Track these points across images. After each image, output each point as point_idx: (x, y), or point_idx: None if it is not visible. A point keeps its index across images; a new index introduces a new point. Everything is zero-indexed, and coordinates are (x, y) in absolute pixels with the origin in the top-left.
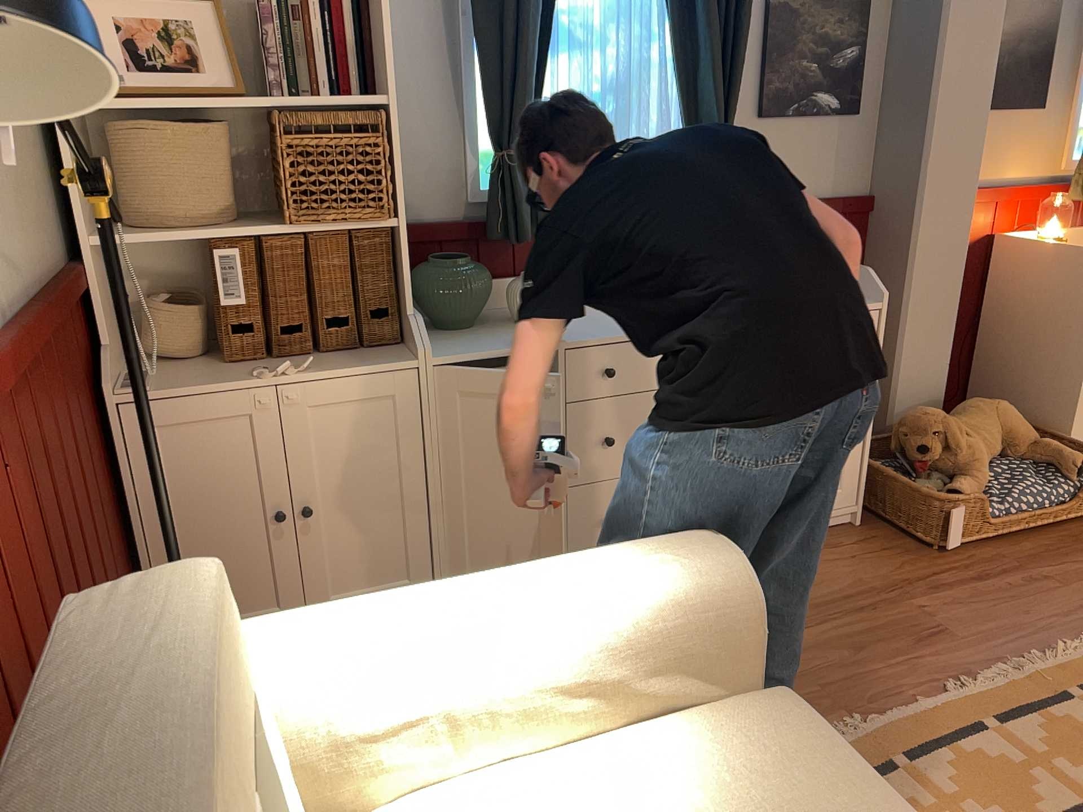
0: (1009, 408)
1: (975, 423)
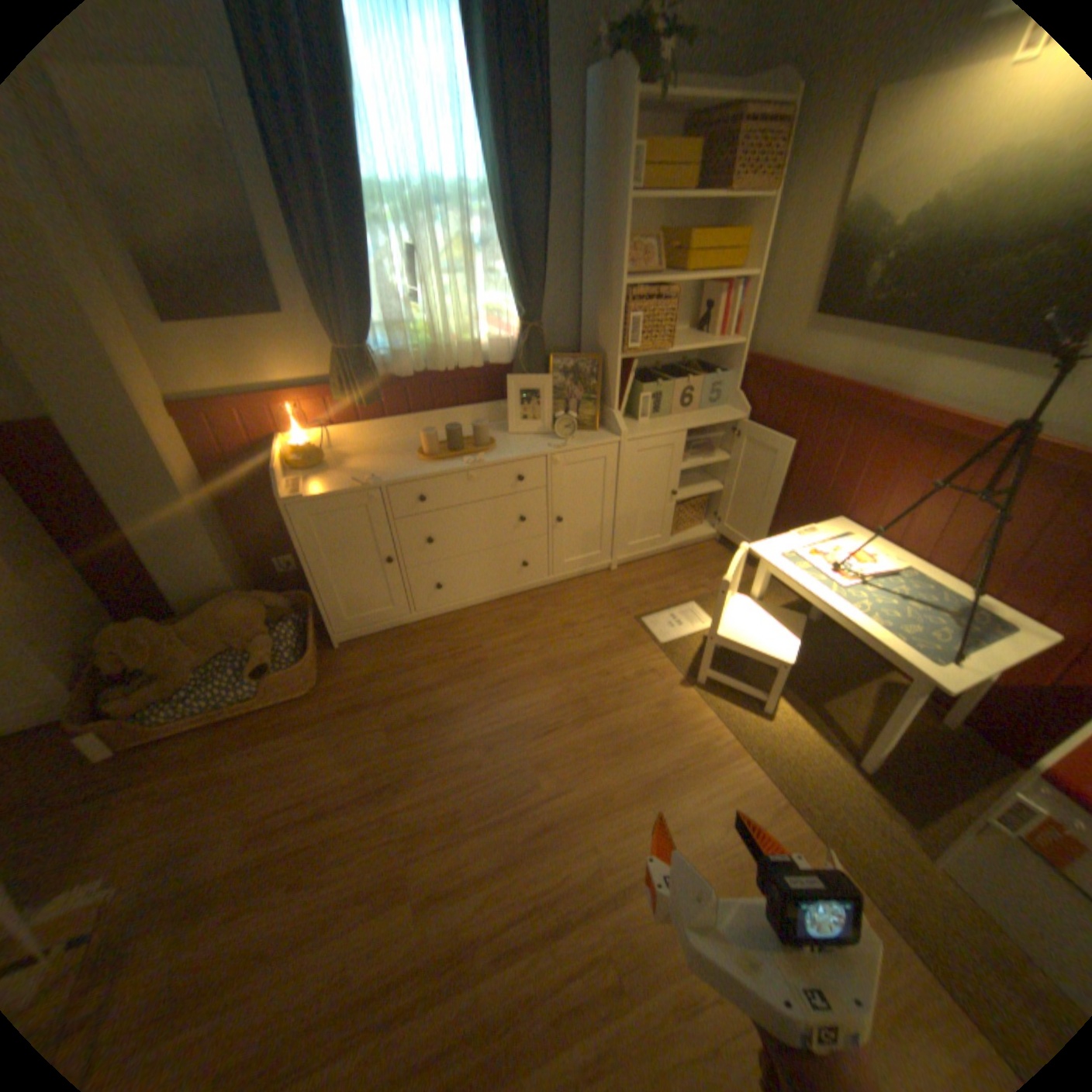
0: (232, 610)
1: (190, 629)
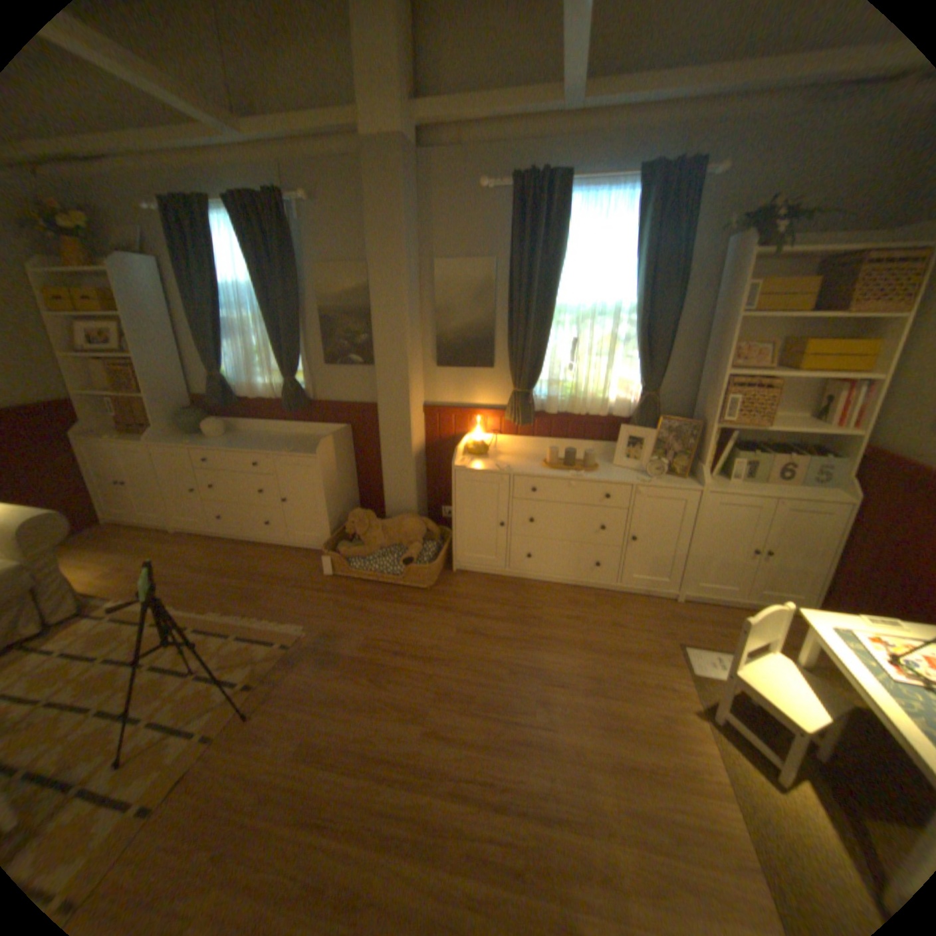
0: (410, 523)
1: (388, 525)
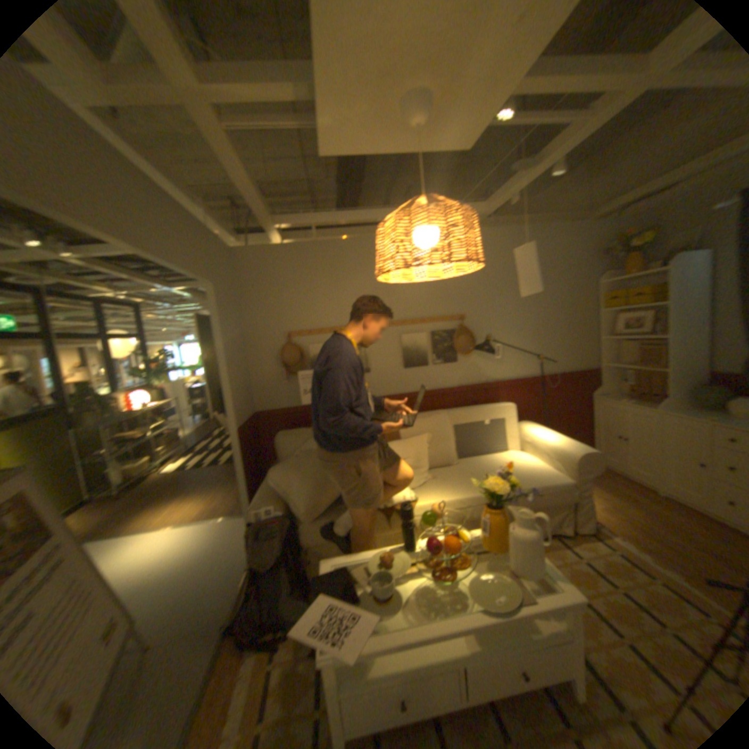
0: None
1: None
